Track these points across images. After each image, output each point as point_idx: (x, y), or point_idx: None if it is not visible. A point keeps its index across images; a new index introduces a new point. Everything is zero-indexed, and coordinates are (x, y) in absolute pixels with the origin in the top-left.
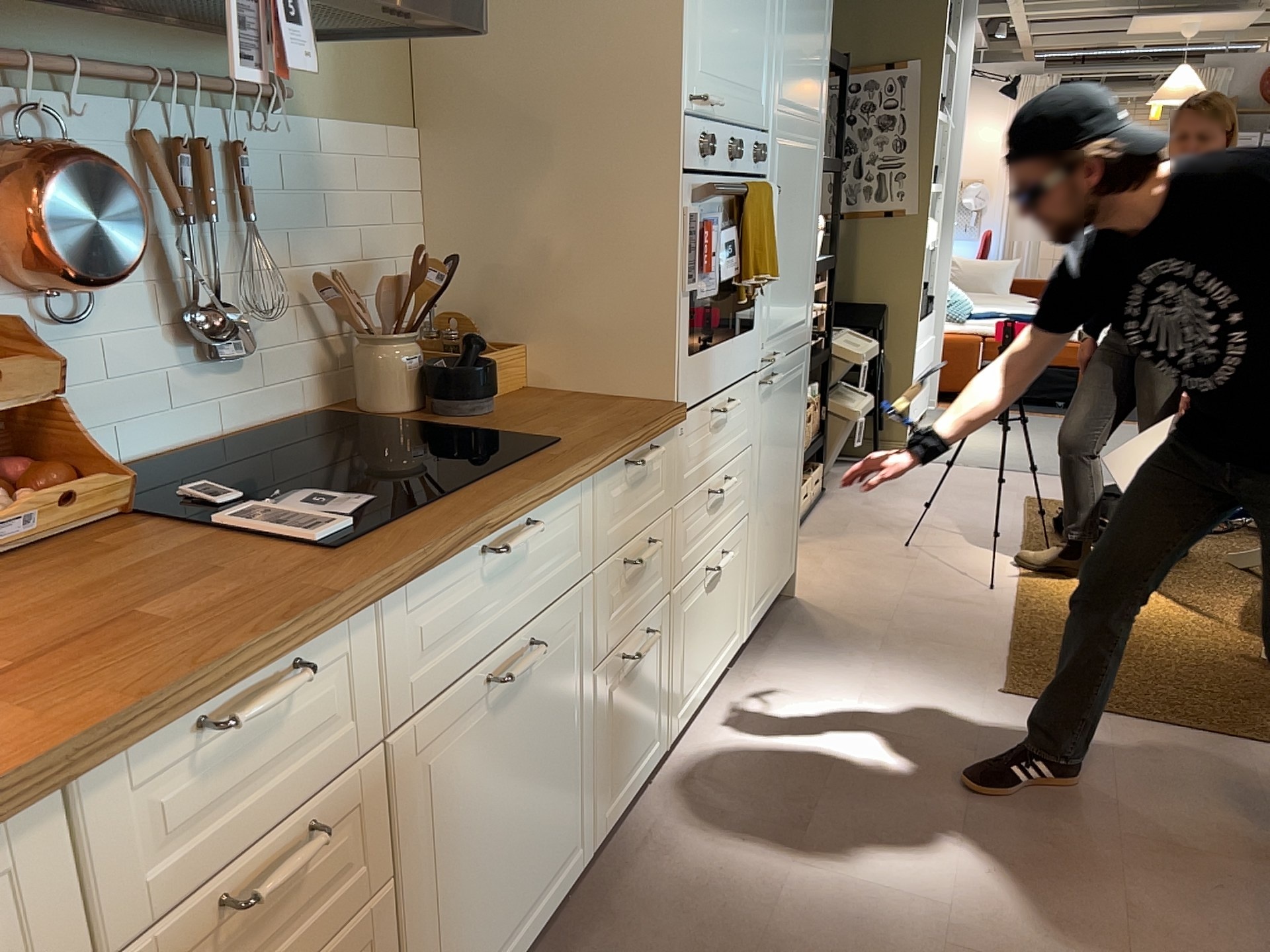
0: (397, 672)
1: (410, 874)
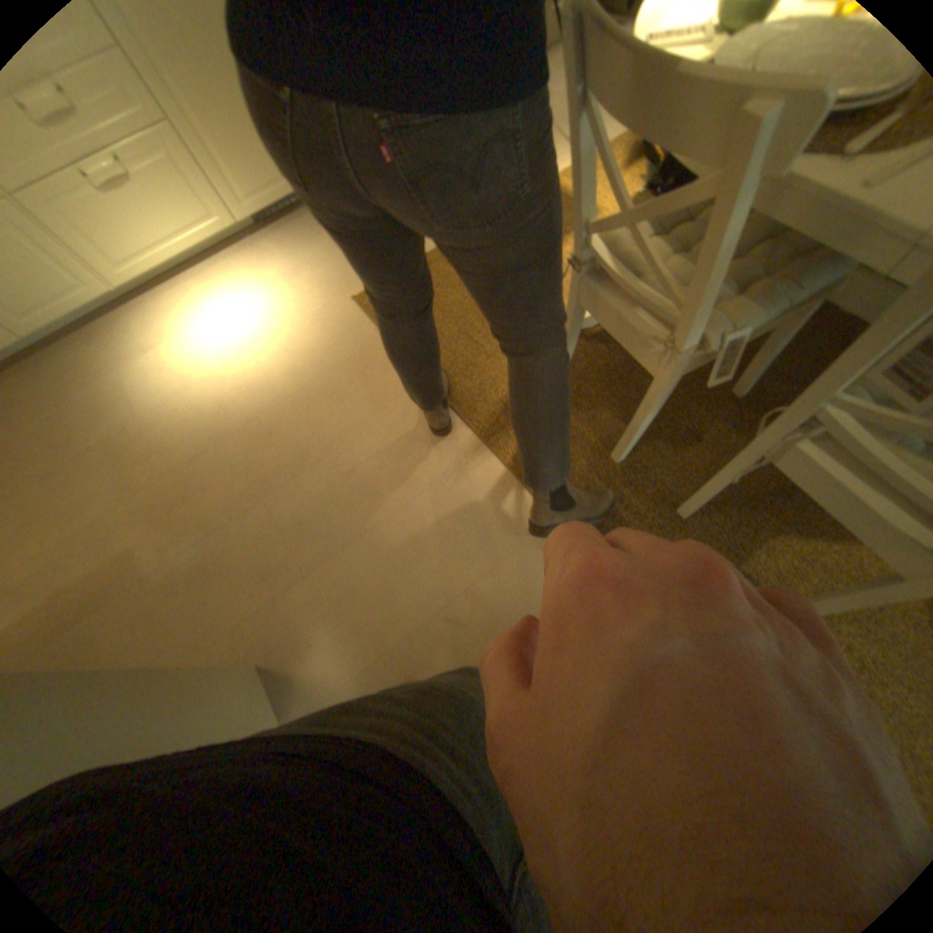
0: None
1: None
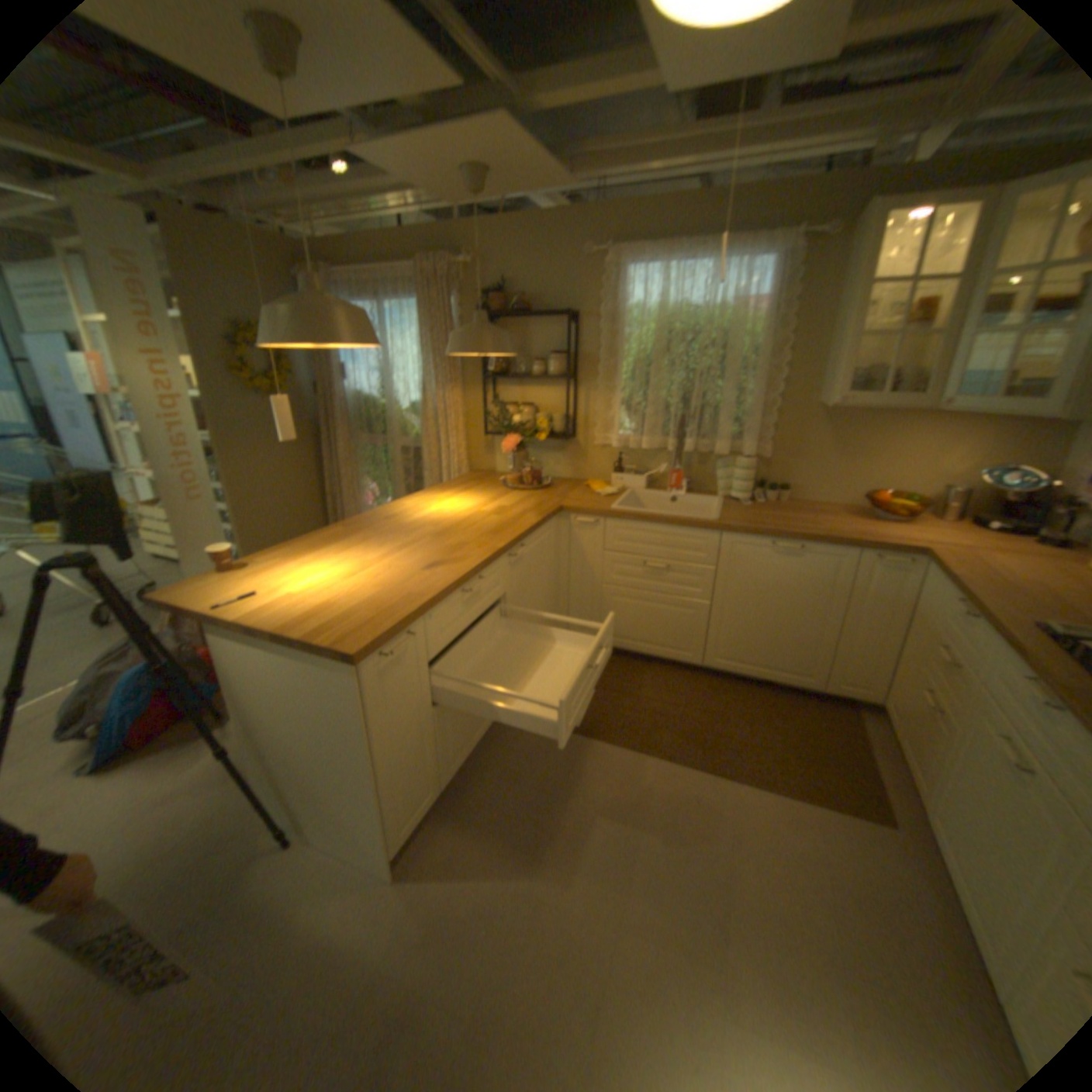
0: (994, 670)
1: (963, 745)
